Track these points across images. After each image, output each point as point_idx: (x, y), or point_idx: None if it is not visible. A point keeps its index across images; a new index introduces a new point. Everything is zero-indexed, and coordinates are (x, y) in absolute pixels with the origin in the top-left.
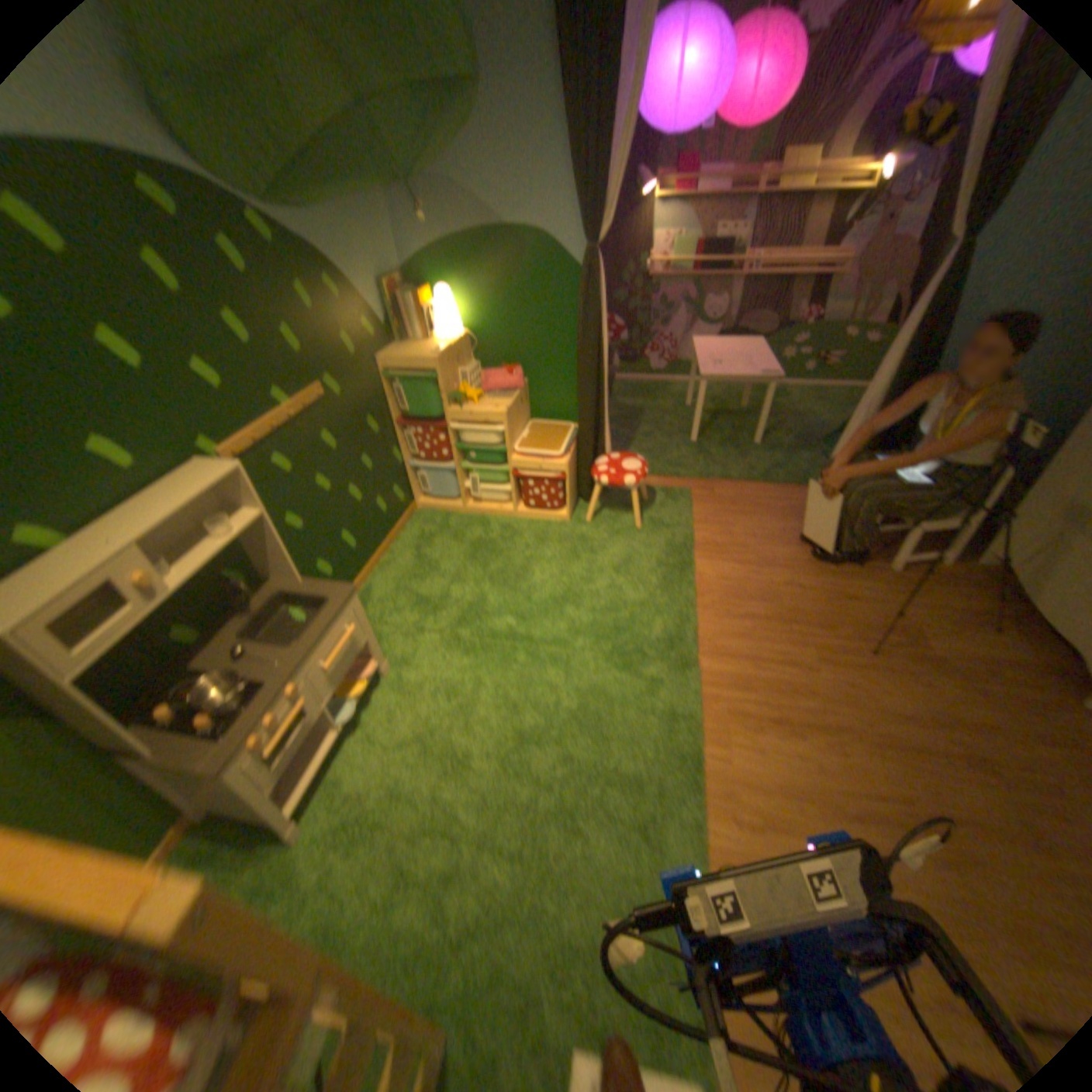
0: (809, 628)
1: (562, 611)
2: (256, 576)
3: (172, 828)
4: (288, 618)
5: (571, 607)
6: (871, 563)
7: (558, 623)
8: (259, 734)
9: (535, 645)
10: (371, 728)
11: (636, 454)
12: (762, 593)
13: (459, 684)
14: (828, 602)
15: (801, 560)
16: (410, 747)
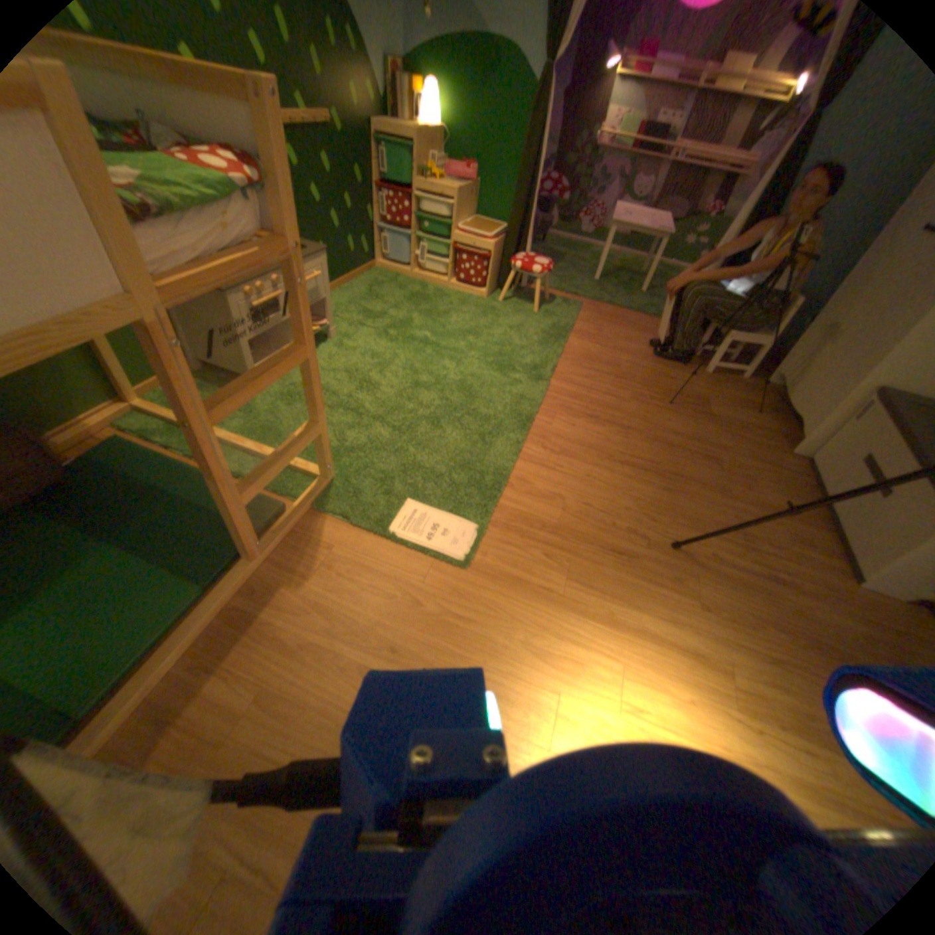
0: (629, 384)
1: (461, 338)
2: None
3: None
4: None
5: (468, 338)
6: (688, 366)
7: (457, 342)
8: (248, 288)
9: (436, 349)
10: None
11: (544, 259)
12: (605, 362)
13: (378, 353)
14: (648, 376)
15: (641, 354)
16: (337, 373)
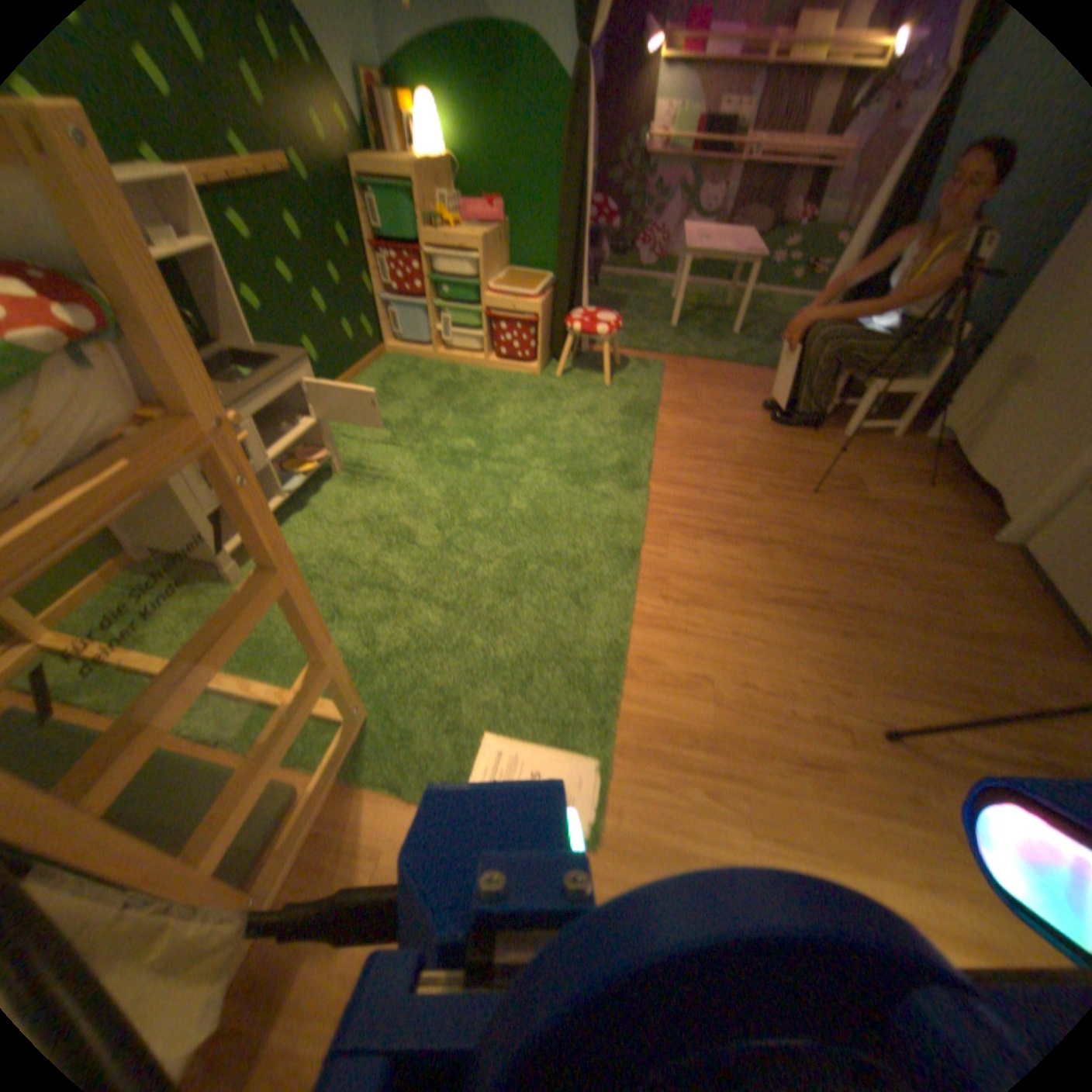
0: (753, 469)
1: (517, 438)
2: (200, 335)
3: (102, 559)
4: (231, 373)
5: (527, 436)
6: (820, 429)
7: (512, 446)
8: None
9: (487, 461)
10: (315, 508)
11: (608, 311)
12: (713, 442)
13: (407, 482)
14: (774, 453)
15: (756, 421)
16: (353, 524)
